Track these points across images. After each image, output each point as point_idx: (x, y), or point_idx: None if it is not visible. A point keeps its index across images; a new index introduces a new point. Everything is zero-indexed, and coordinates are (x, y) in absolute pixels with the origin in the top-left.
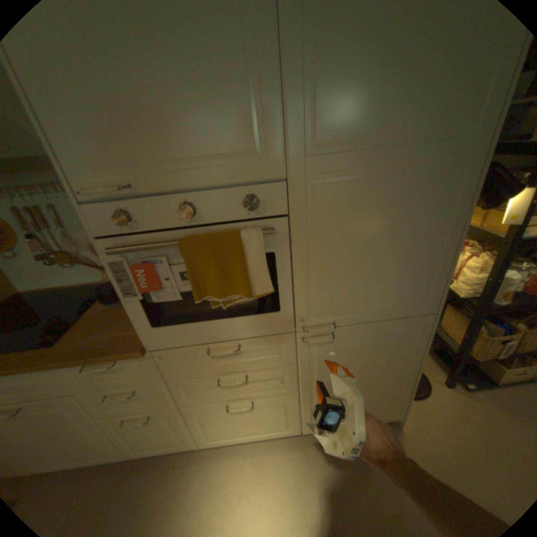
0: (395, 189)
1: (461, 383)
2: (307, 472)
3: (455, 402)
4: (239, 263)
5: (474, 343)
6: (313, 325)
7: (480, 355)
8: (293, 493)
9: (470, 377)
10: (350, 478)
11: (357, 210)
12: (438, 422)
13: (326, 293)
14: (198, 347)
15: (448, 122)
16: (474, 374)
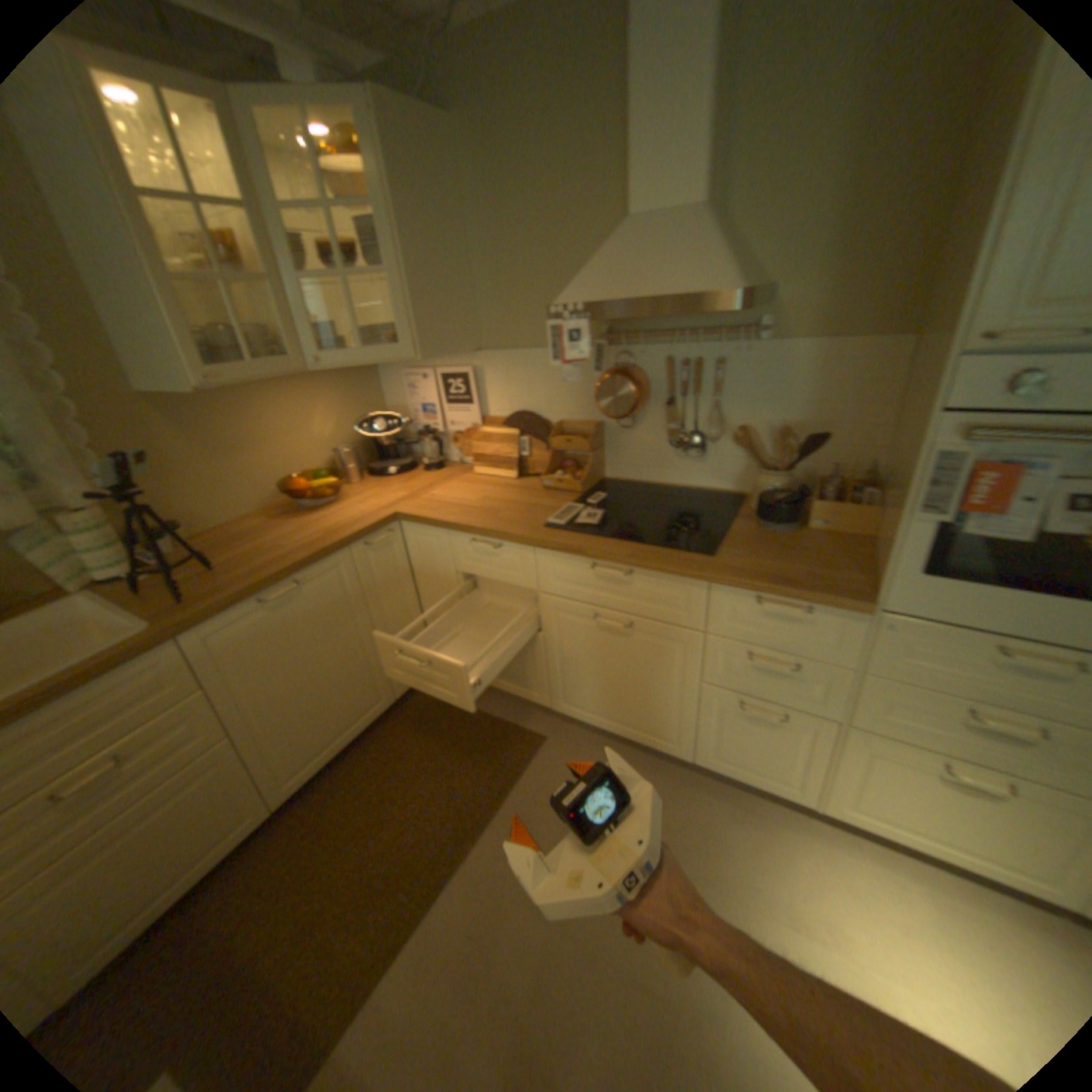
0: None
1: None
2: None
3: None
4: None
5: None
6: None
7: None
8: None
9: None
10: None
11: None
12: None
13: None
14: (983, 638)
15: None
16: None
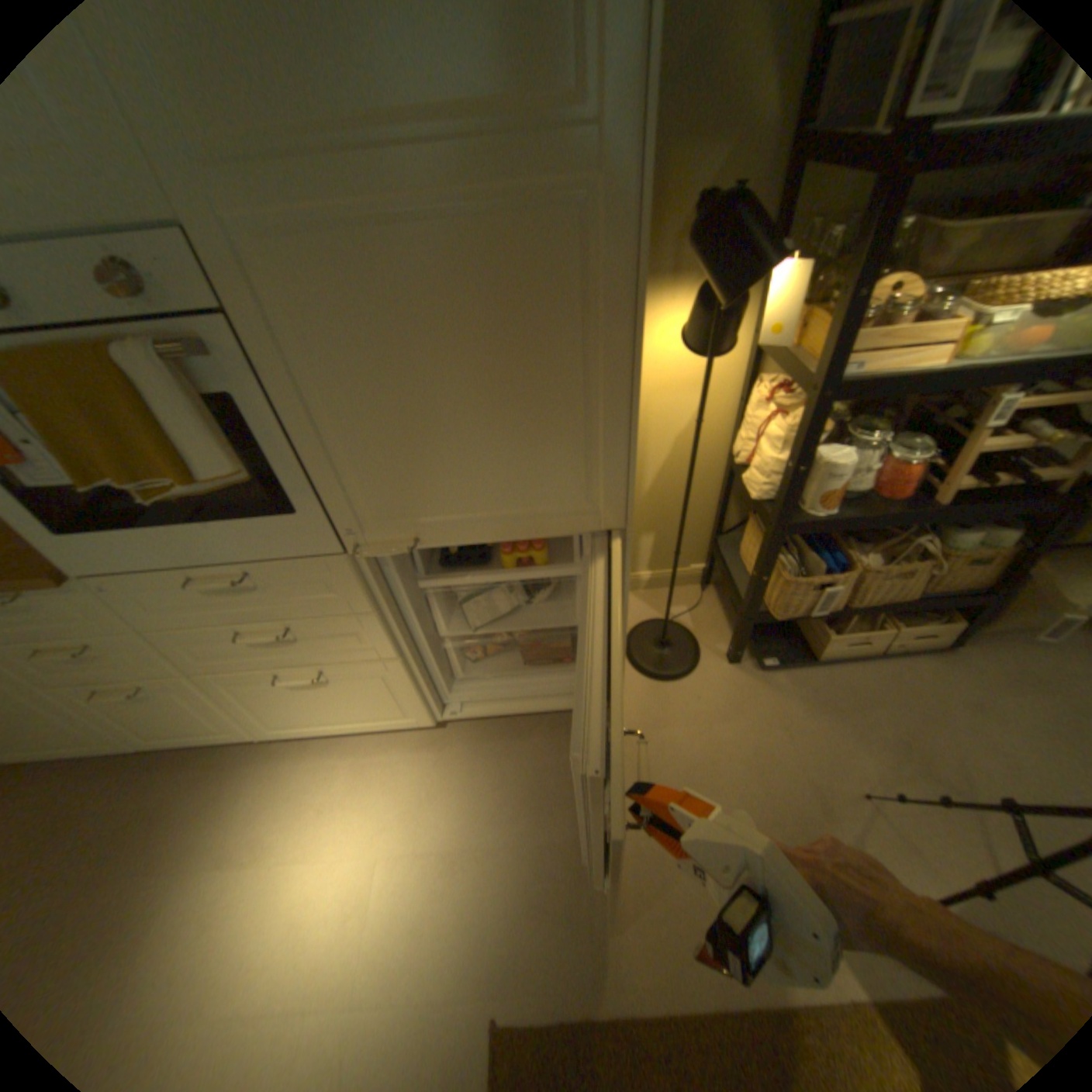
0: (438, 255)
1: (755, 657)
2: (437, 783)
3: (729, 688)
4: (126, 414)
5: (766, 587)
6: (371, 544)
7: (778, 609)
8: (404, 811)
9: (776, 646)
10: (504, 794)
11: (368, 303)
12: (685, 717)
13: (373, 482)
14: (165, 576)
15: (513, 77)
16: (786, 641)
